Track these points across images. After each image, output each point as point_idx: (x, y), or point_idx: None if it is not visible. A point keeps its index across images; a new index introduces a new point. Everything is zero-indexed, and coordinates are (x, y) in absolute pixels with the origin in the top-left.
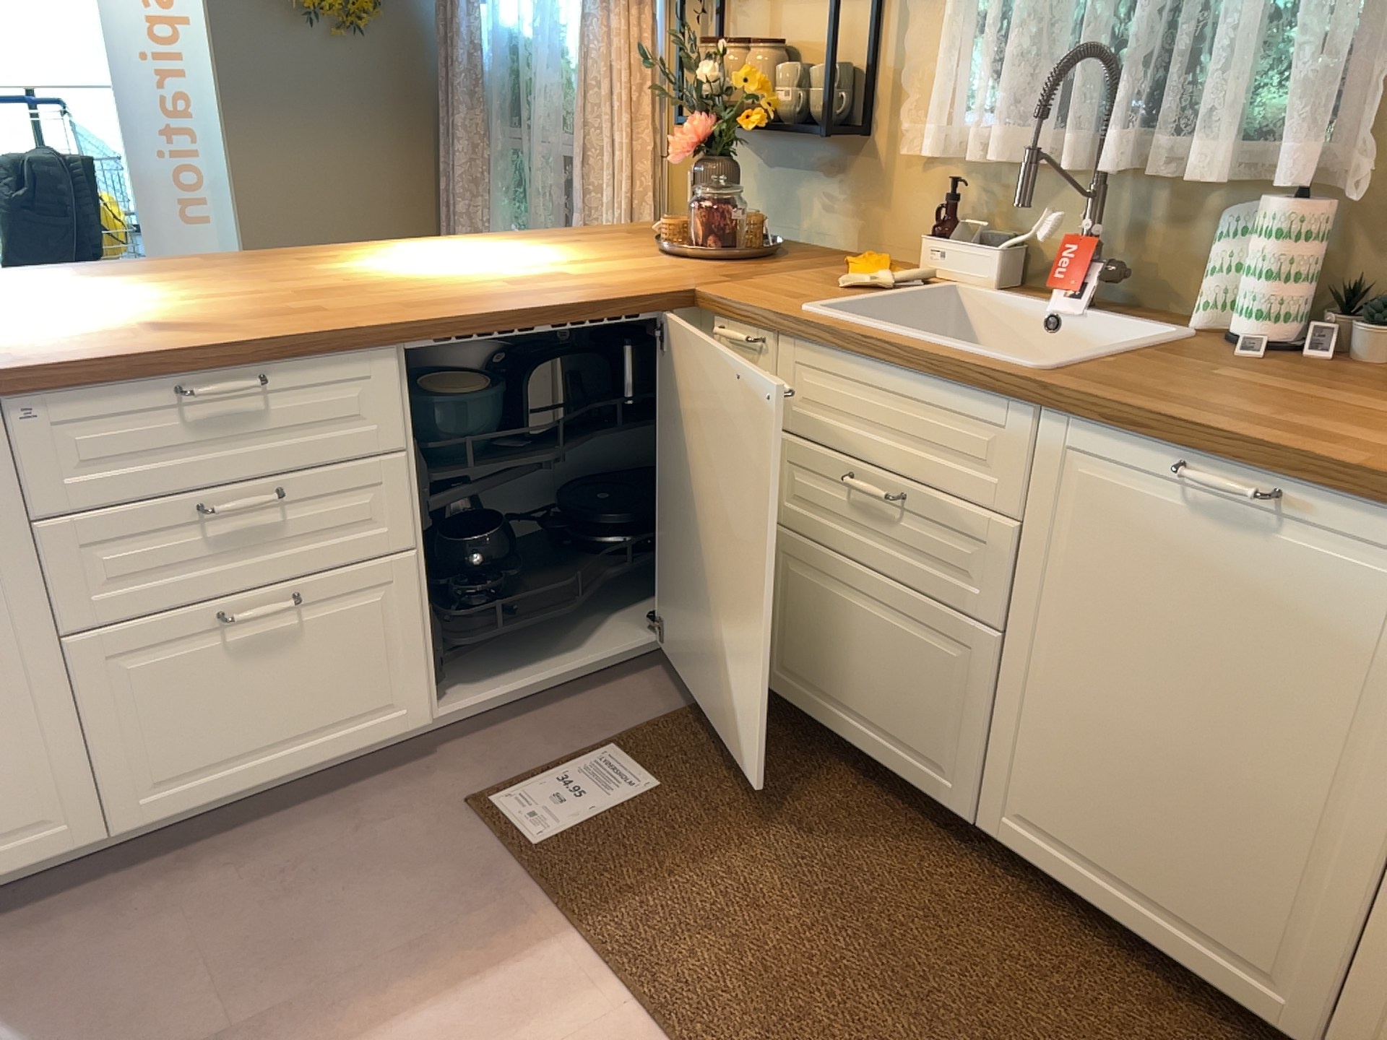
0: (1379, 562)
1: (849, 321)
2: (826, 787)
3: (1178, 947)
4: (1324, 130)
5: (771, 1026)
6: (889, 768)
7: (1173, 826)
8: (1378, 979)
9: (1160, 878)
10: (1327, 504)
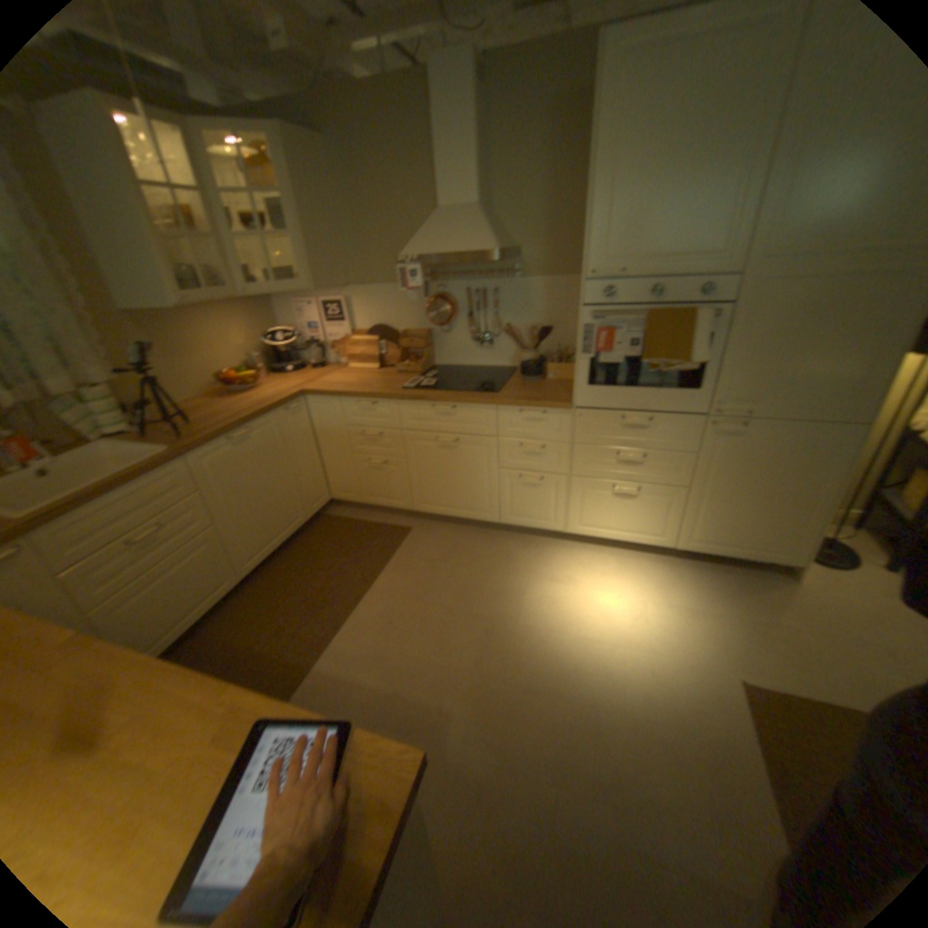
0: (267, 426)
1: (70, 496)
2: (206, 641)
3: (288, 534)
4: (94, 362)
5: (331, 605)
6: (211, 609)
7: (274, 513)
8: (307, 494)
9: (278, 526)
10: (255, 423)
